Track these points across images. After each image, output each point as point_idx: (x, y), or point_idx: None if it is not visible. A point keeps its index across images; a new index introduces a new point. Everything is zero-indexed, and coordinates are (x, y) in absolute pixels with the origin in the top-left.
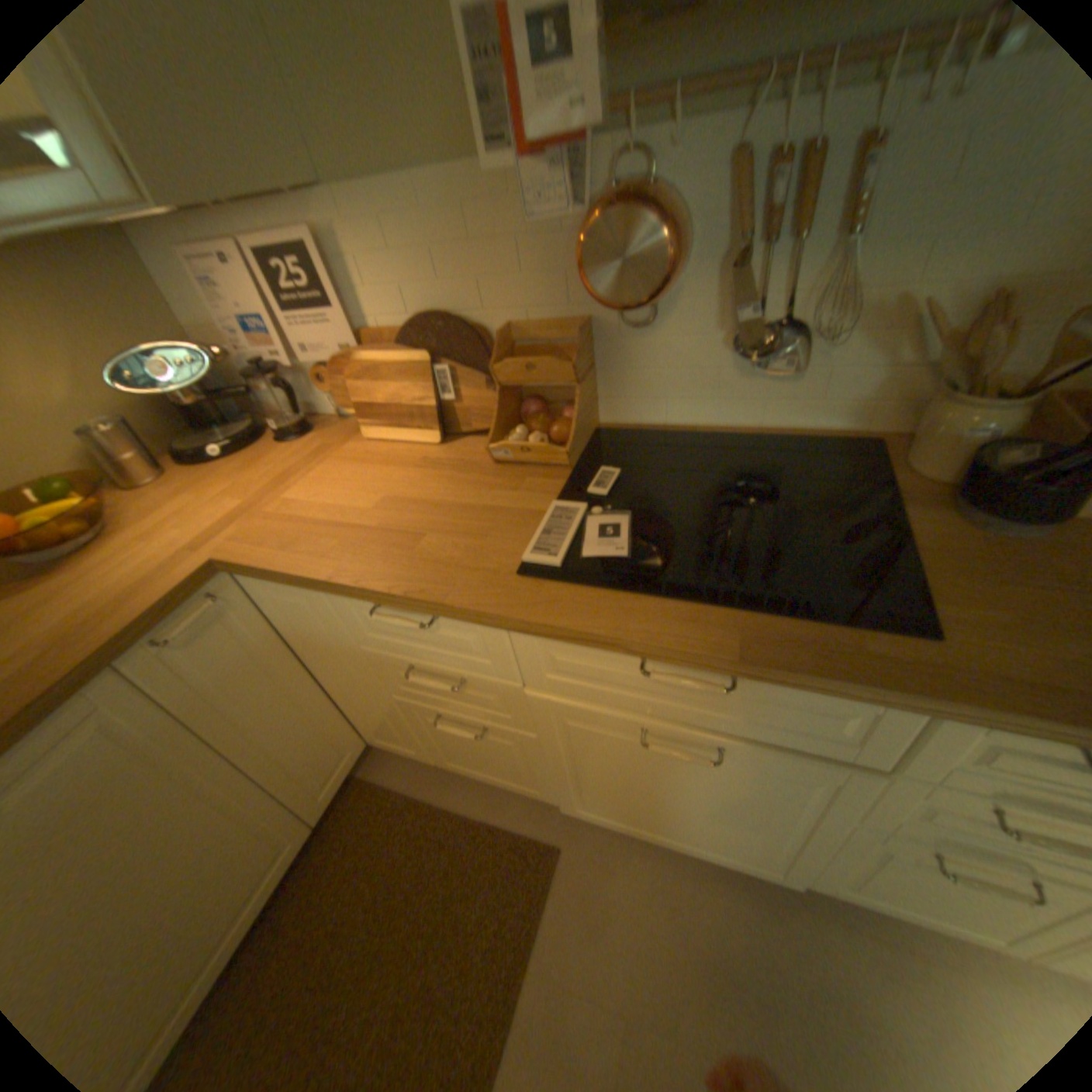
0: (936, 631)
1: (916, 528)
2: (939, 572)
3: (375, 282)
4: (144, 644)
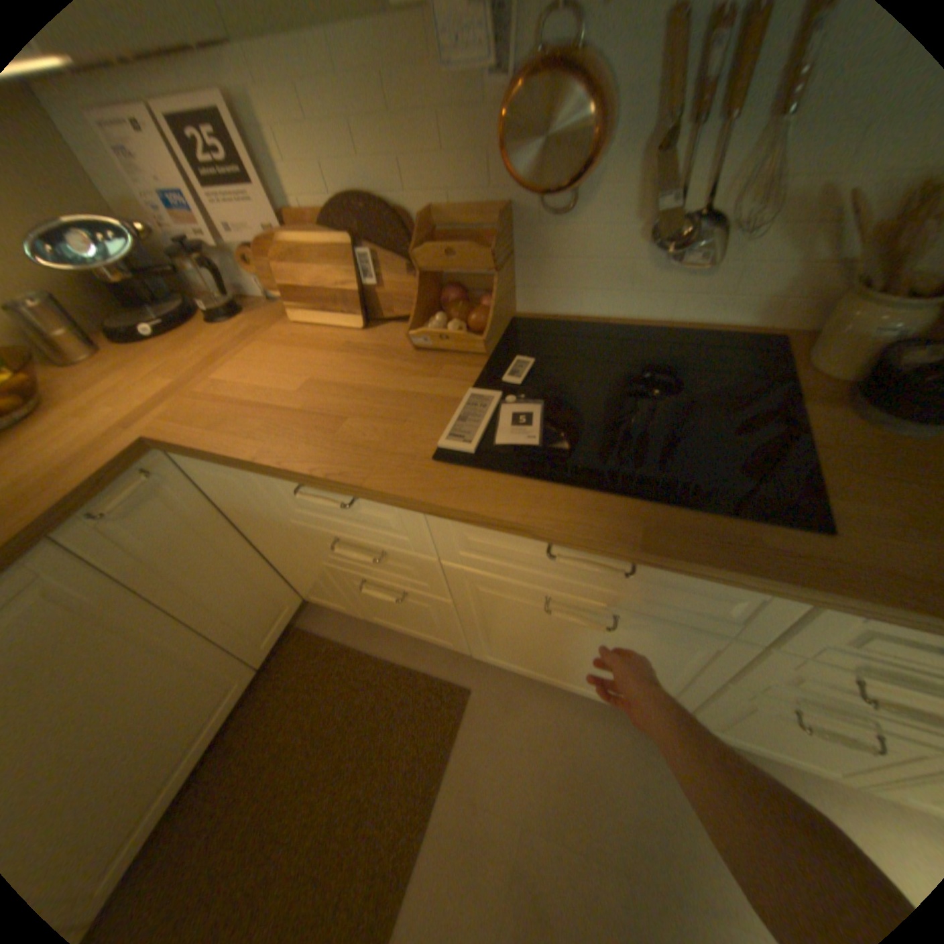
0: (829, 526)
1: (814, 425)
2: (834, 469)
3: (296, 161)
4: (82, 518)
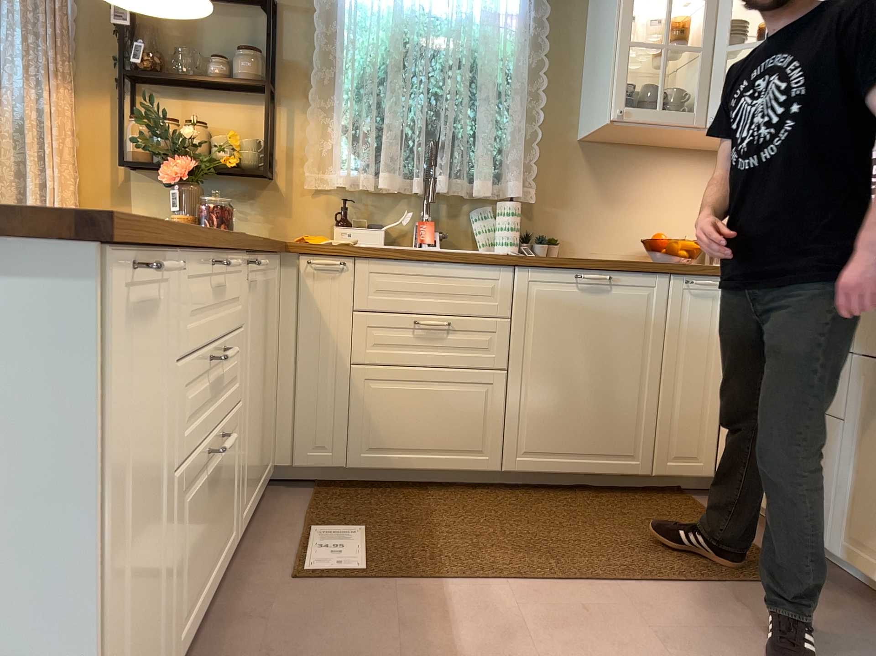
0: None
1: None
2: None
3: None
4: (685, 280)
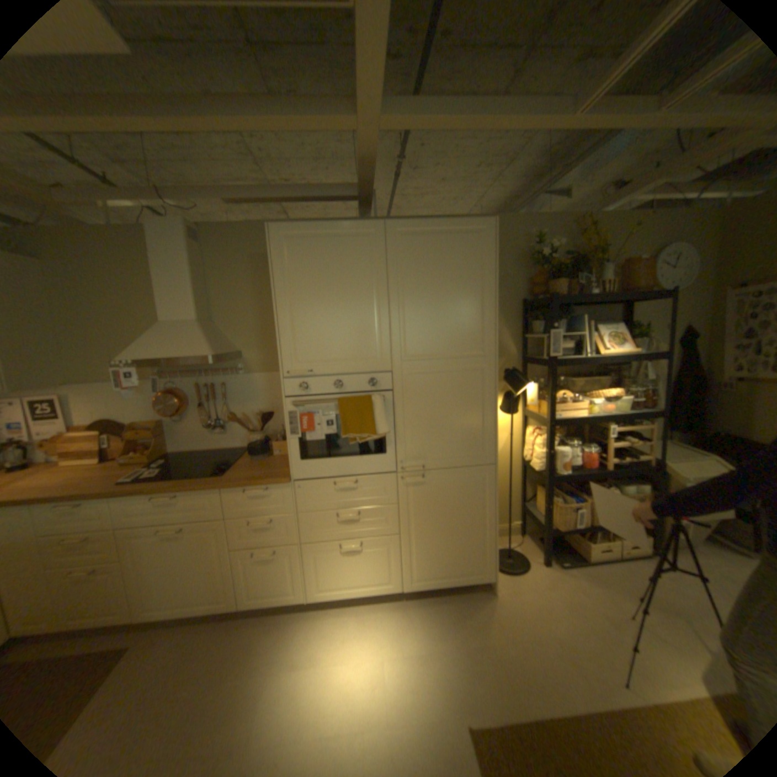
0: (221, 476)
1: (236, 463)
2: (233, 468)
3: (82, 413)
4: None
